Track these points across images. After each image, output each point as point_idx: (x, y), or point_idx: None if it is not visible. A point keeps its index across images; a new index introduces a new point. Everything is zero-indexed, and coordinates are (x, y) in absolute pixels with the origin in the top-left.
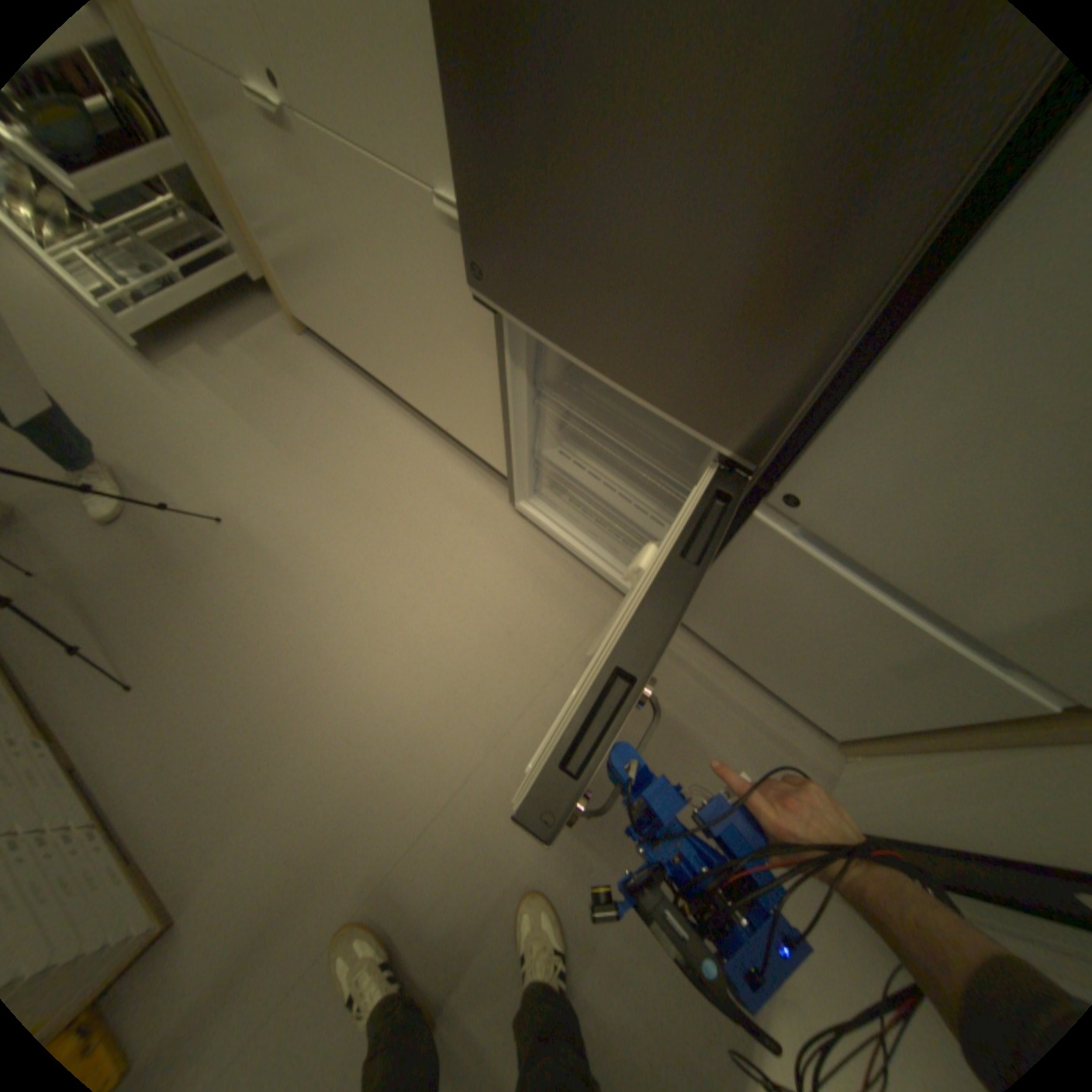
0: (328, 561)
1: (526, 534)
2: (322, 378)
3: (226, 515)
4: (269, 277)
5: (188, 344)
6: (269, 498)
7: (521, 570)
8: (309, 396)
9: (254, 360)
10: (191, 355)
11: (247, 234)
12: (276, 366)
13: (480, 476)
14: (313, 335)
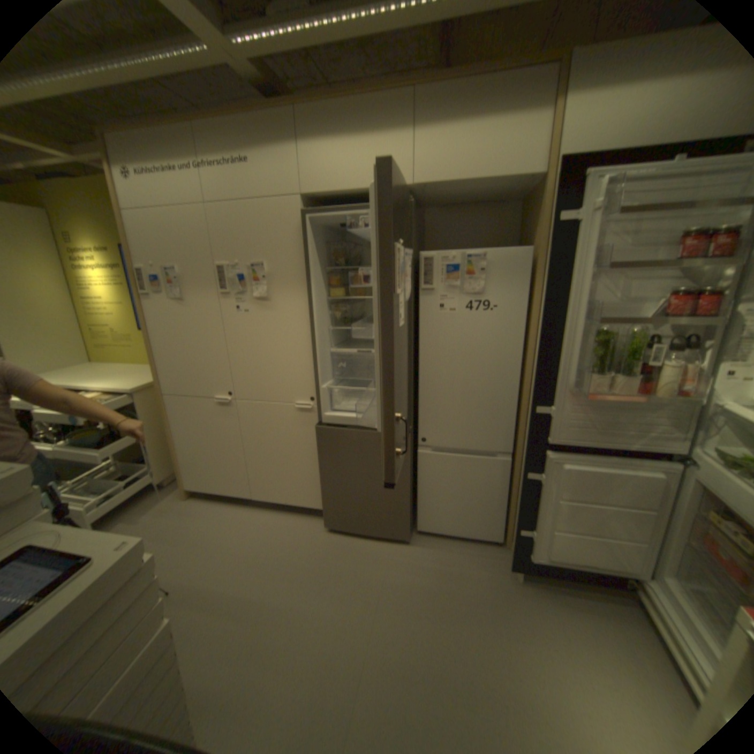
0: (243, 584)
1: (339, 532)
2: (205, 512)
3: (170, 590)
4: (179, 472)
5: (116, 524)
6: (195, 571)
7: (345, 546)
8: (201, 521)
9: (161, 518)
10: (120, 528)
11: (175, 455)
12: (176, 516)
13: (306, 520)
14: (192, 498)
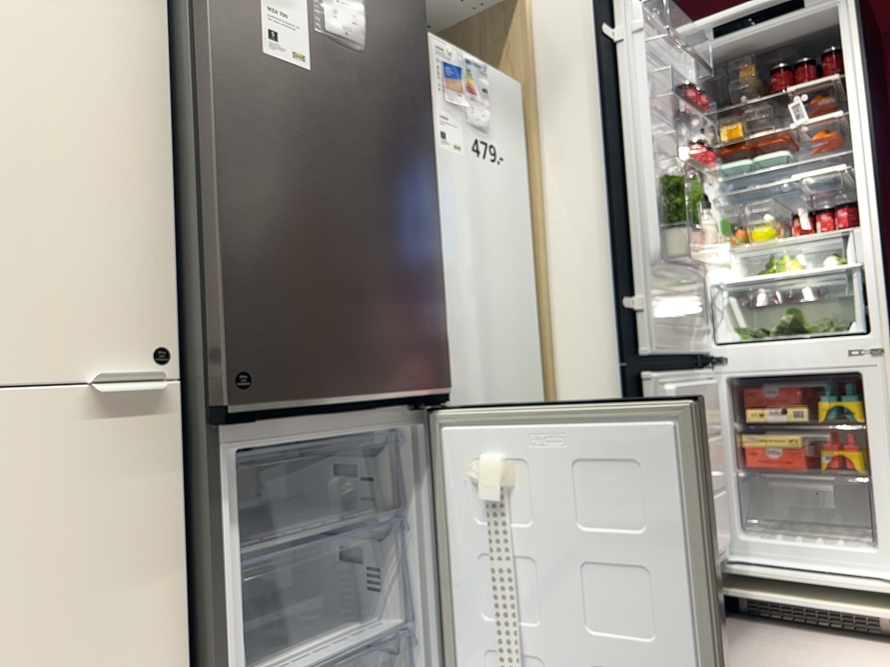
0: None
1: None
2: None
3: None
4: None
5: None
6: None
7: None
8: None
9: None
10: None
11: None
12: None
13: None
14: None
